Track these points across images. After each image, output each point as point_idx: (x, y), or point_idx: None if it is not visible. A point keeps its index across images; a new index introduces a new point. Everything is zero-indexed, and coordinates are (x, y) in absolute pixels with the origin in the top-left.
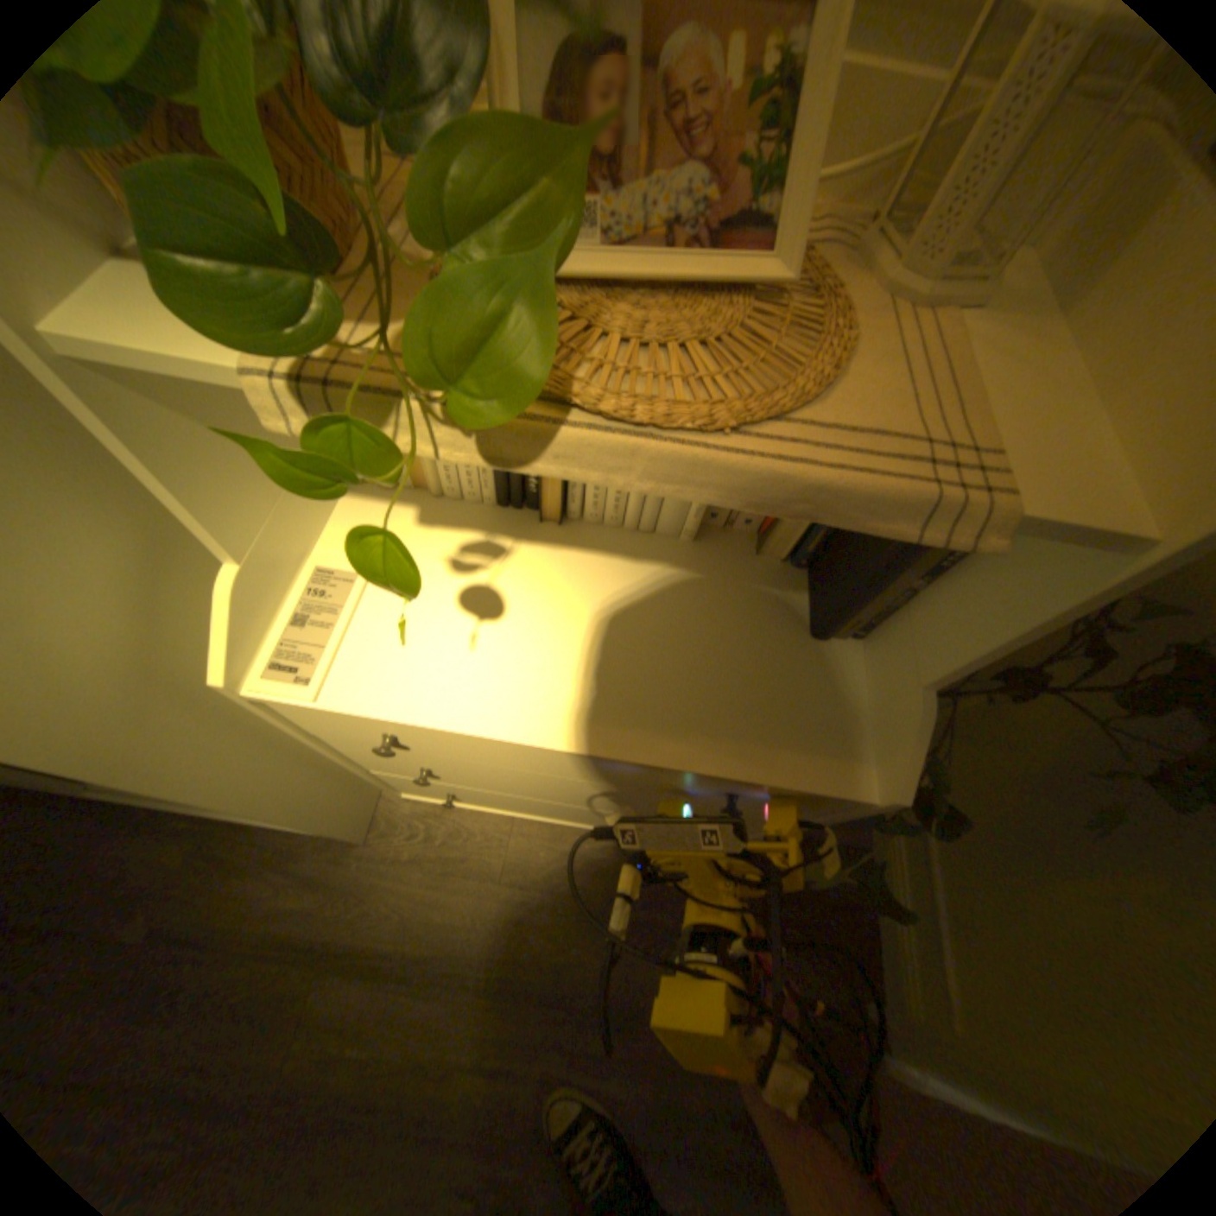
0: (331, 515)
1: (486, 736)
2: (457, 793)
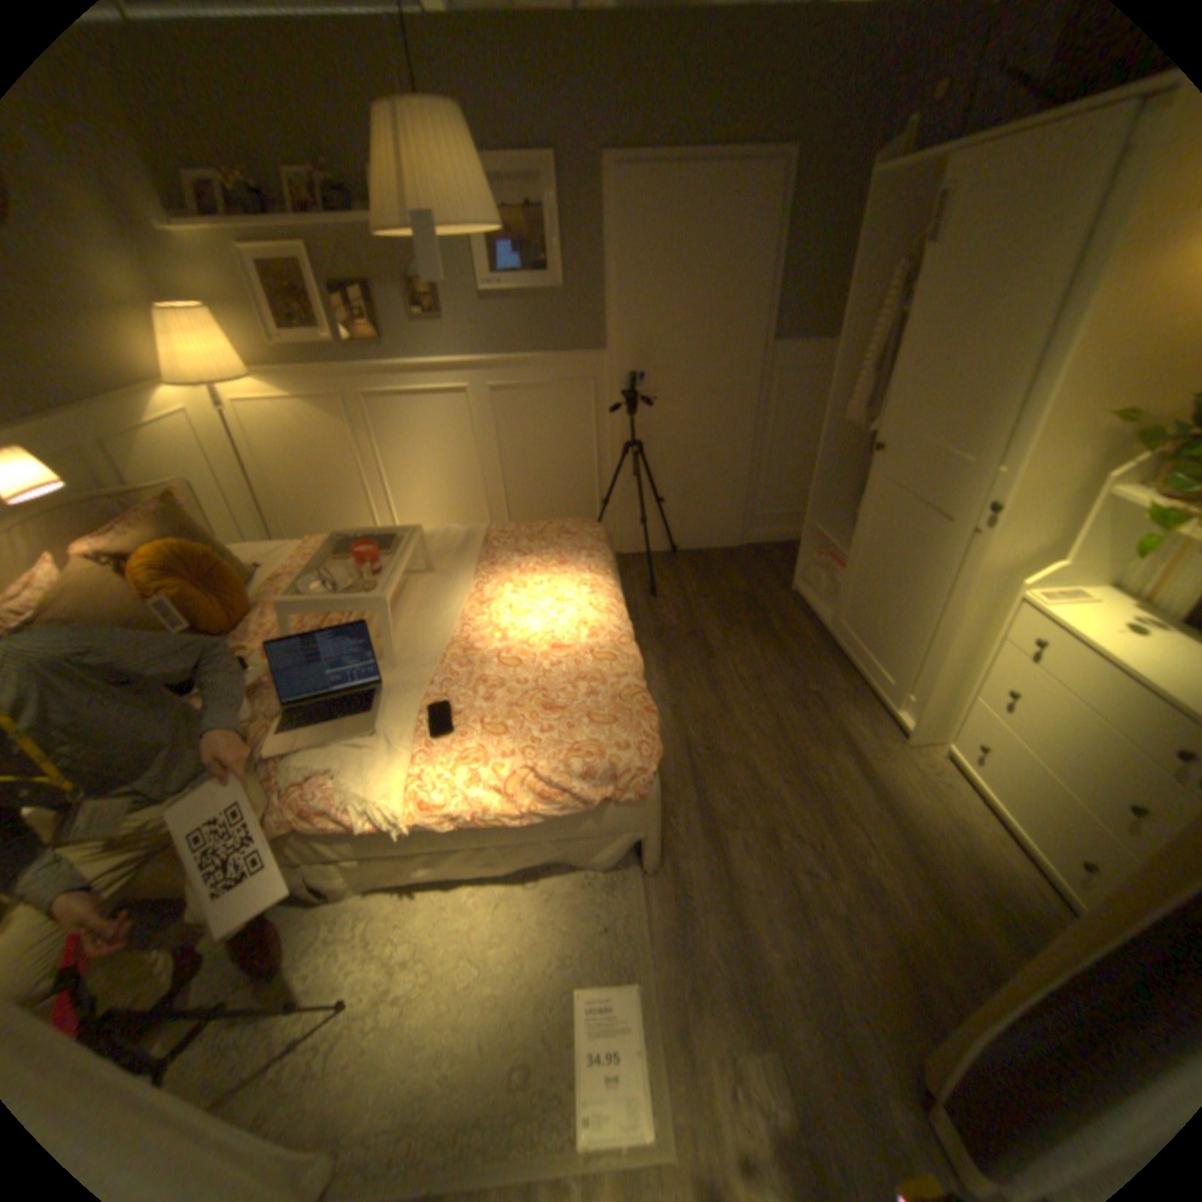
0: (1101, 587)
1: (1097, 649)
2: (997, 748)
